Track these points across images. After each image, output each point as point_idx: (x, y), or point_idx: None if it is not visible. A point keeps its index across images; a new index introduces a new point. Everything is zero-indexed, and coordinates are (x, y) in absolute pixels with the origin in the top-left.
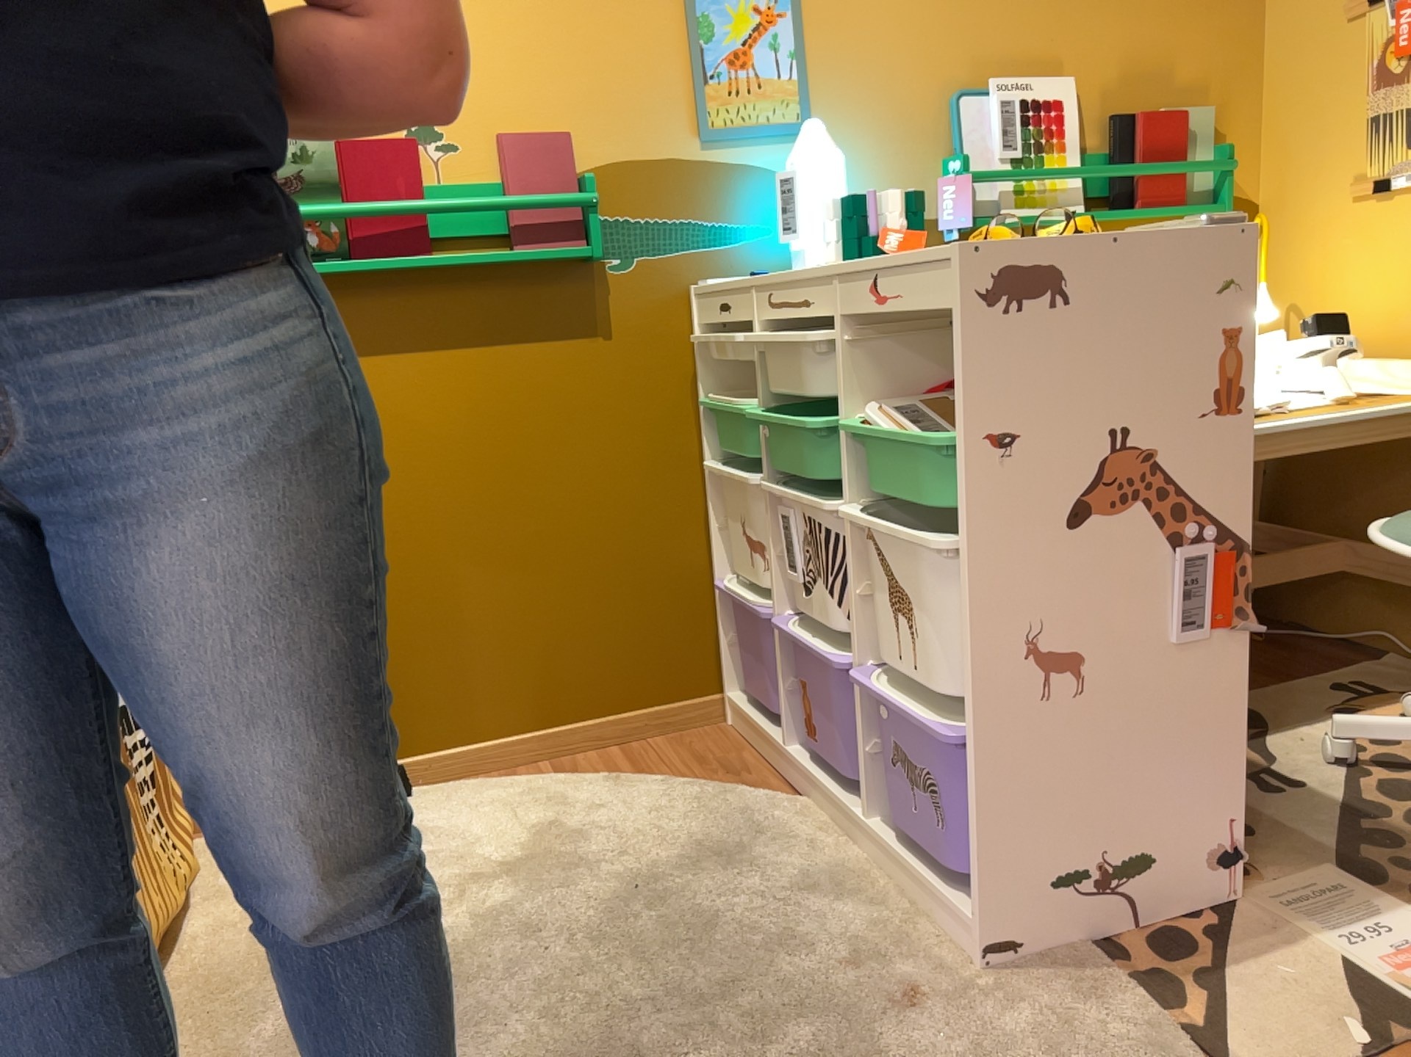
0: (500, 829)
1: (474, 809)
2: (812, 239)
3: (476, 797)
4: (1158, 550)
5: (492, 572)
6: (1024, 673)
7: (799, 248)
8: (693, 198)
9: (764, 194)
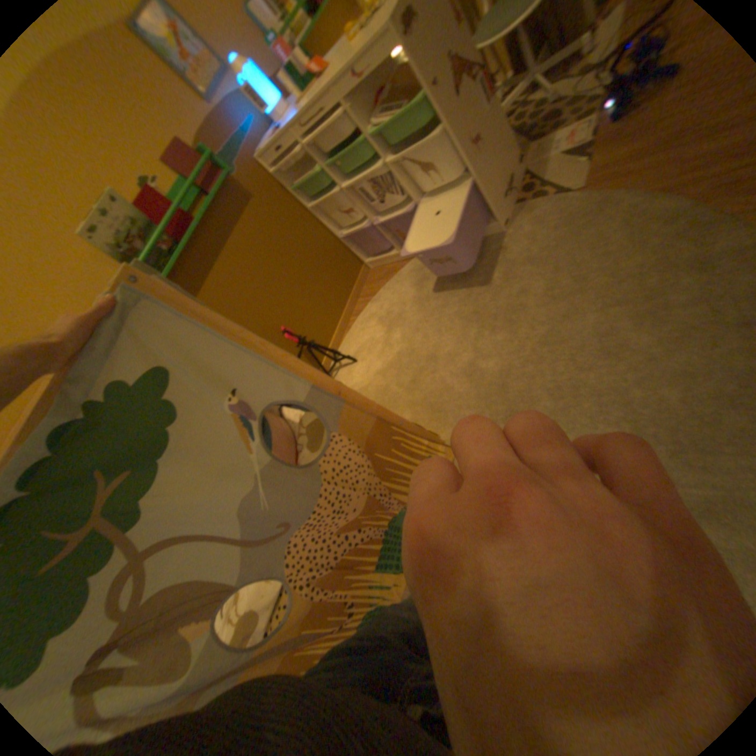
0: (374, 331)
1: (360, 336)
2: (272, 101)
3: (356, 336)
4: (473, 81)
5: (299, 289)
6: (475, 145)
7: (271, 109)
8: (225, 124)
9: (239, 103)
